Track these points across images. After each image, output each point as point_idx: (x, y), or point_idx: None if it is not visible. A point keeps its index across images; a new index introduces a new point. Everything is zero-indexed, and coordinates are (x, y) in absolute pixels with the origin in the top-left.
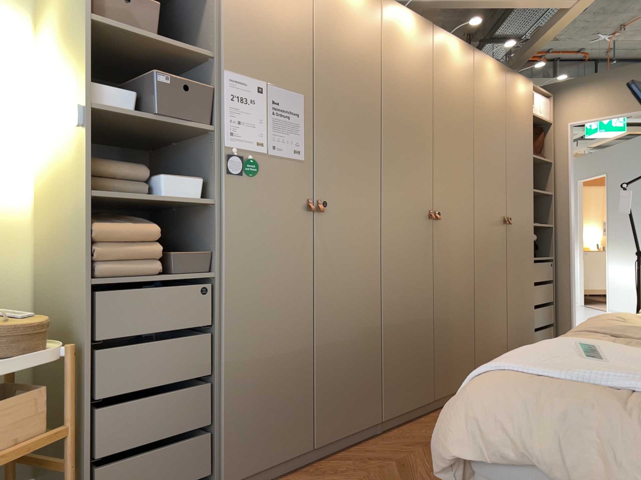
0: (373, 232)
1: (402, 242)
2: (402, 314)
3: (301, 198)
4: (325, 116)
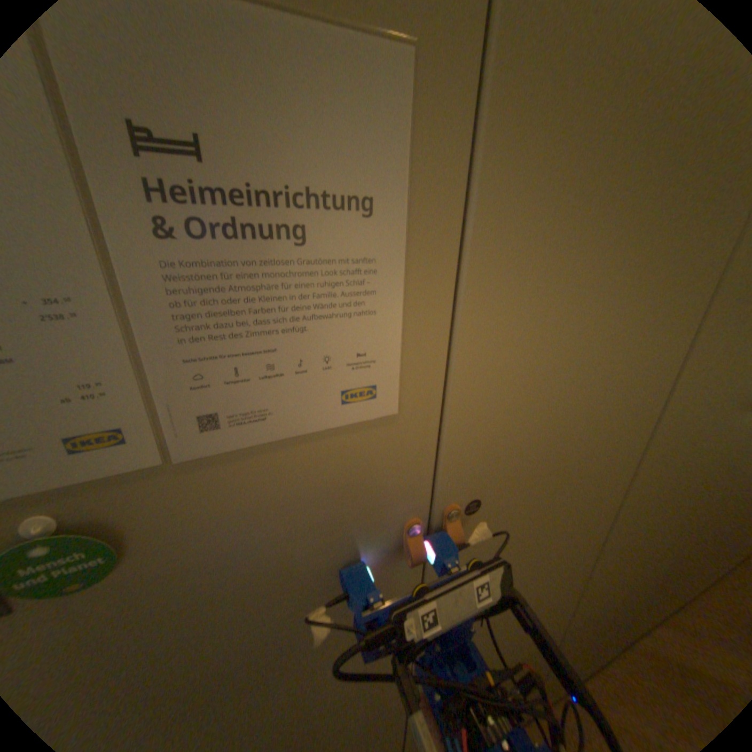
0: (602, 506)
1: (665, 491)
2: (613, 597)
3: (381, 534)
4: (533, 185)
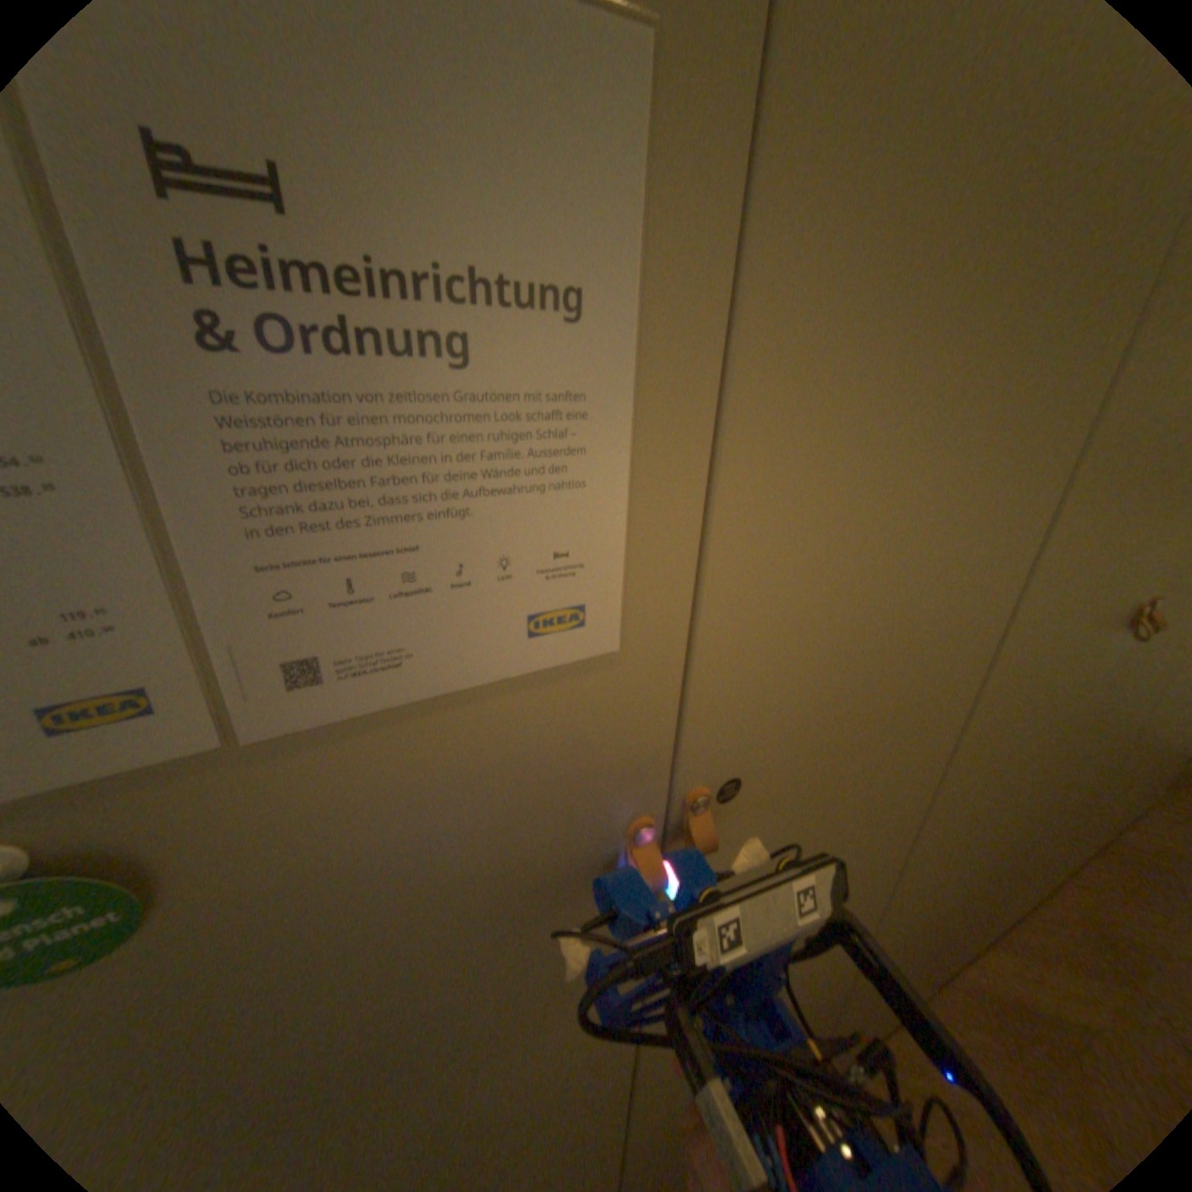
0: (917, 779)
1: (1004, 752)
2: (927, 913)
3: (589, 839)
4: (829, 280)
